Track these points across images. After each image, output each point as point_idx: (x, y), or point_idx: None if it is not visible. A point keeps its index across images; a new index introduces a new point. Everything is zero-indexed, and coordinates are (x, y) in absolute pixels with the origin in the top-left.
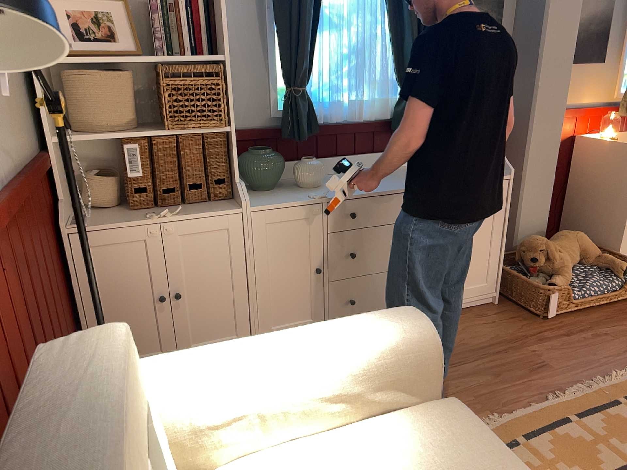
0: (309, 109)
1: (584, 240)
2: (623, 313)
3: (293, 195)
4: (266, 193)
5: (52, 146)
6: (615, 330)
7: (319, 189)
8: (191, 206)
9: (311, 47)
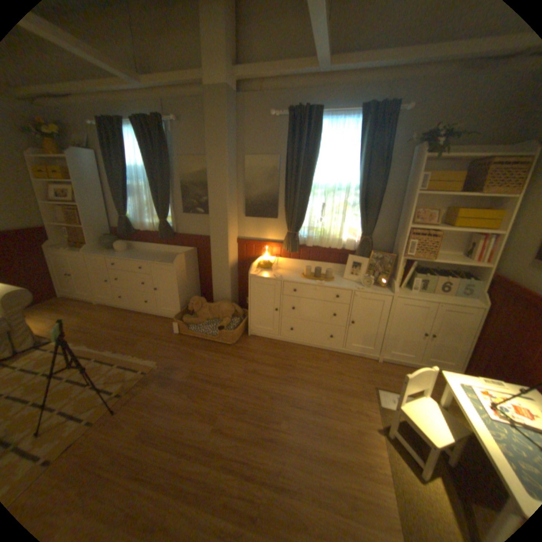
0: (124, 224)
1: (223, 308)
2: (208, 348)
3: (103, 253)
4: (103, 251)
5: (46, 226)
6: (186, 350)
7: (116, 253)
8: (79, 250)
9: (123, 202)
